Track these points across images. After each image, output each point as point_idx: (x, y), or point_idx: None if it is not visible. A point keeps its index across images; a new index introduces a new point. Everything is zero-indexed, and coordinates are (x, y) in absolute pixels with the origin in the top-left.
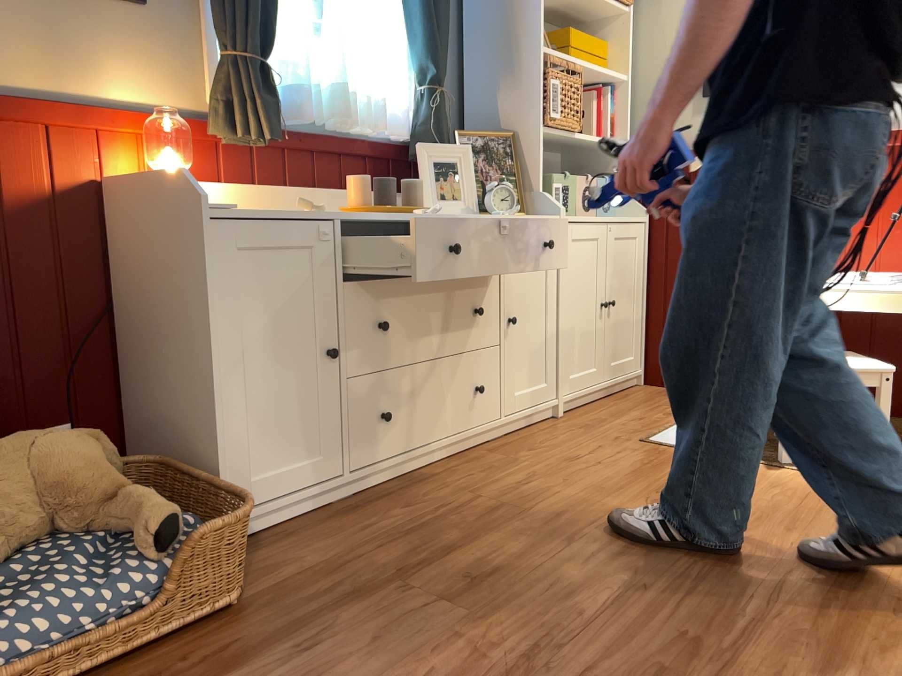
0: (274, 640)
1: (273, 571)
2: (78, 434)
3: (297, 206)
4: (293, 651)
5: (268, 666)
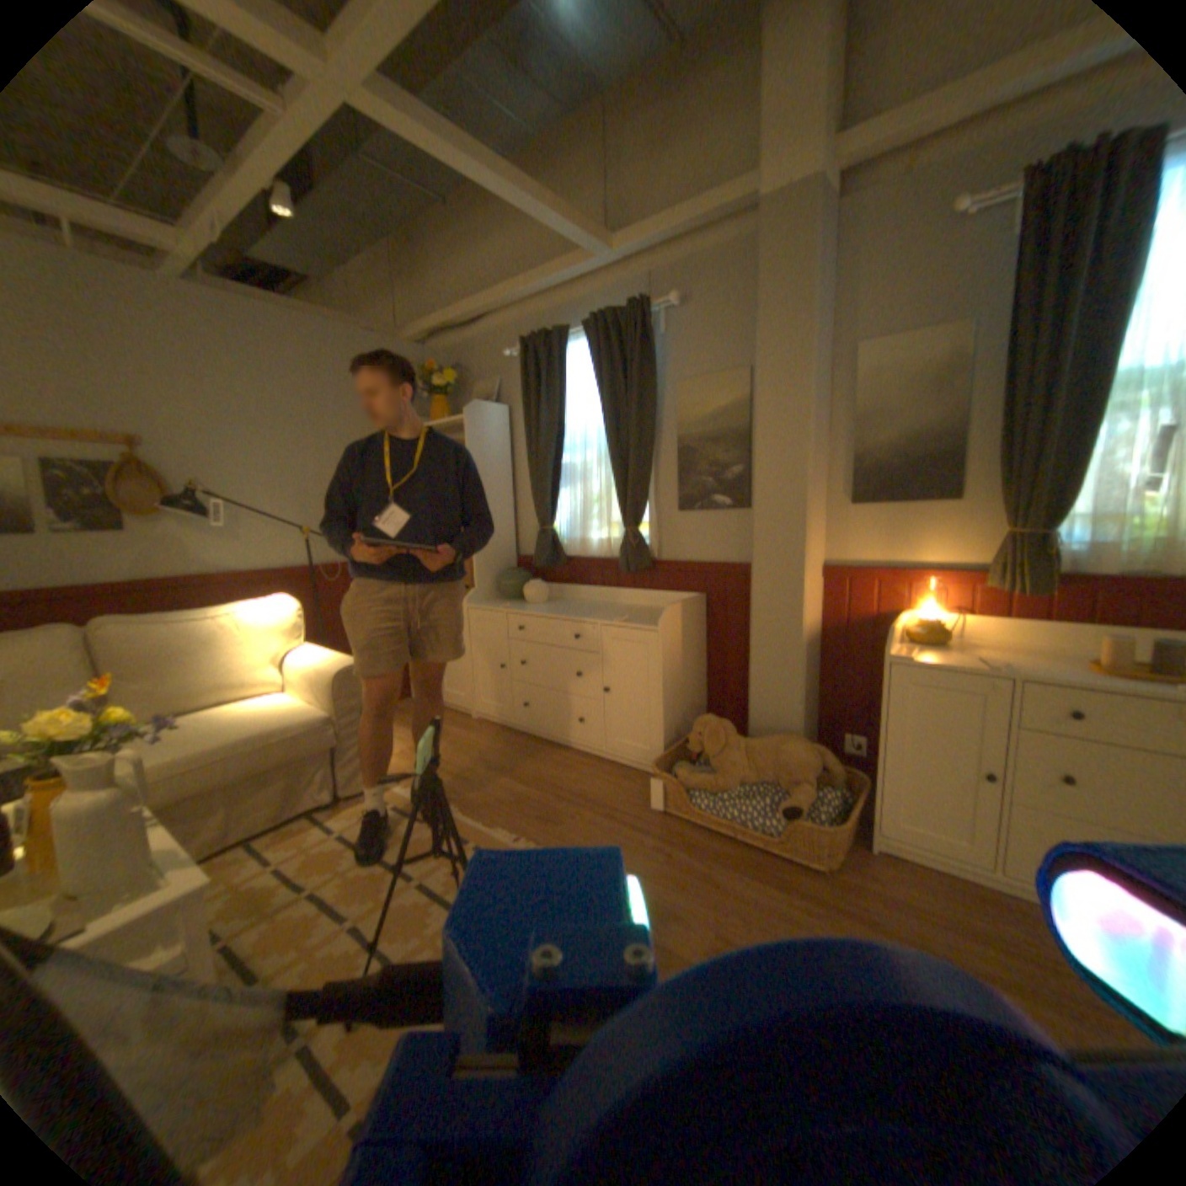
0: (809, 900)
1: (870, 882)
2: (812, 748)
3: (985, 662)
4: (805, 910)
5: (789, 904)
